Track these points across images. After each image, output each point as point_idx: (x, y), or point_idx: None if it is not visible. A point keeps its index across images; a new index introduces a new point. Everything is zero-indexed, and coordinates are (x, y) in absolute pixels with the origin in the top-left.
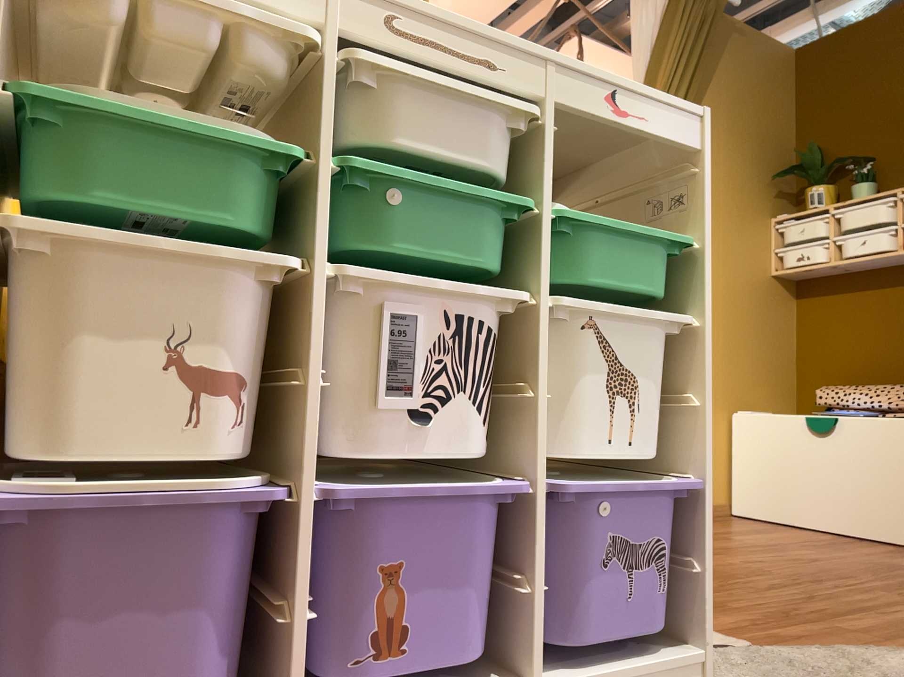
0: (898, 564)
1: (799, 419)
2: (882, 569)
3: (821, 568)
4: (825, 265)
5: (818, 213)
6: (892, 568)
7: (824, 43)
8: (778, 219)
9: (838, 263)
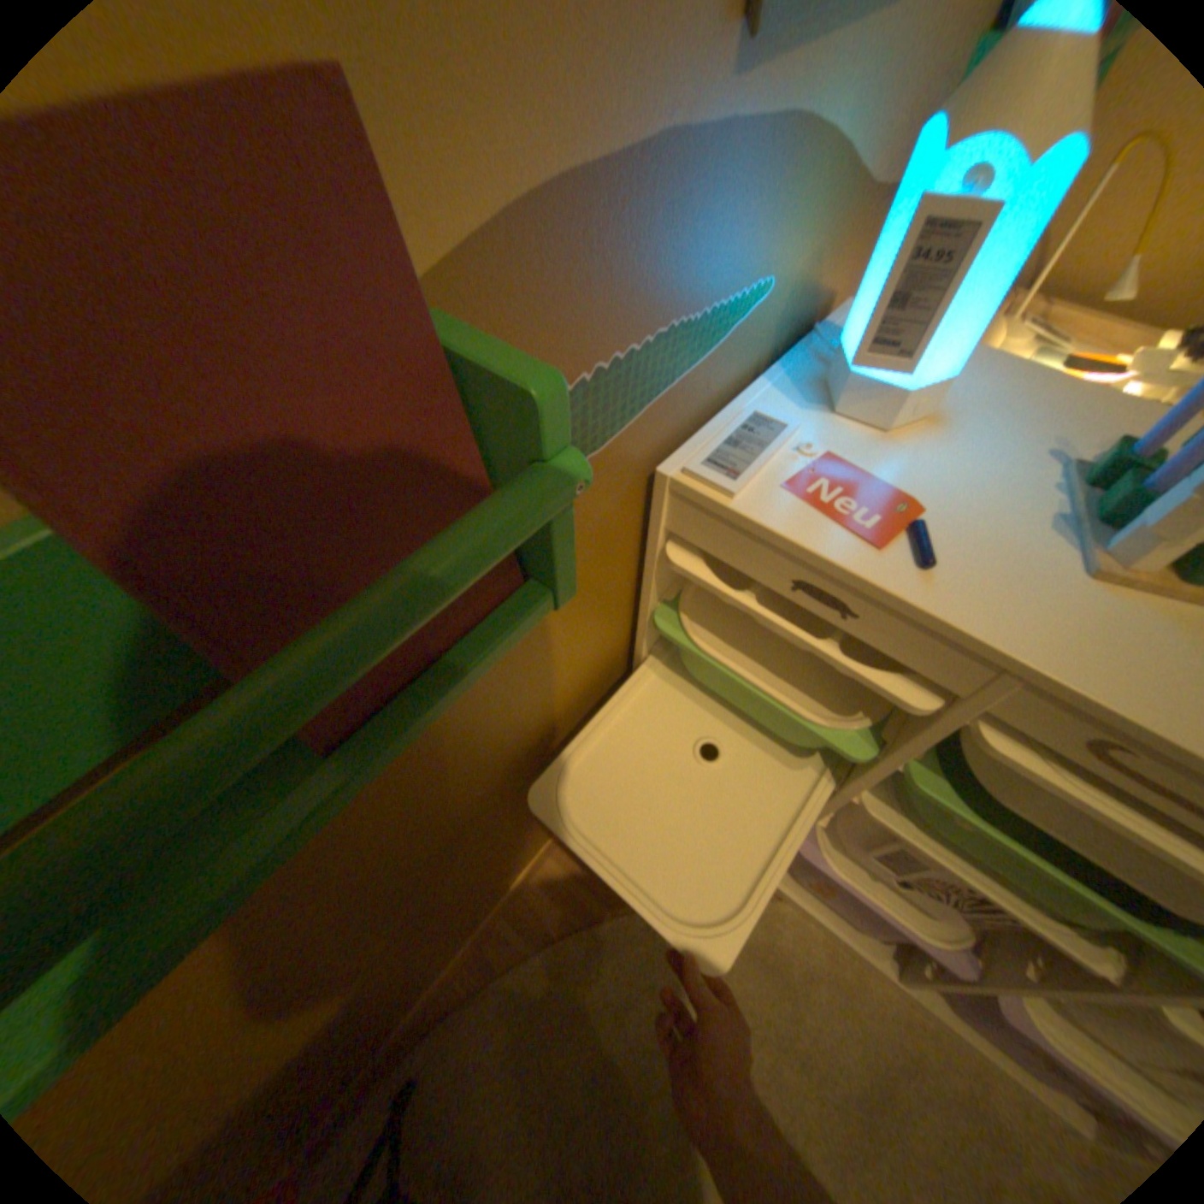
0: None
1: None
2: None
3: None
4: None
5: None
6: None
7: None
8: None
9: None
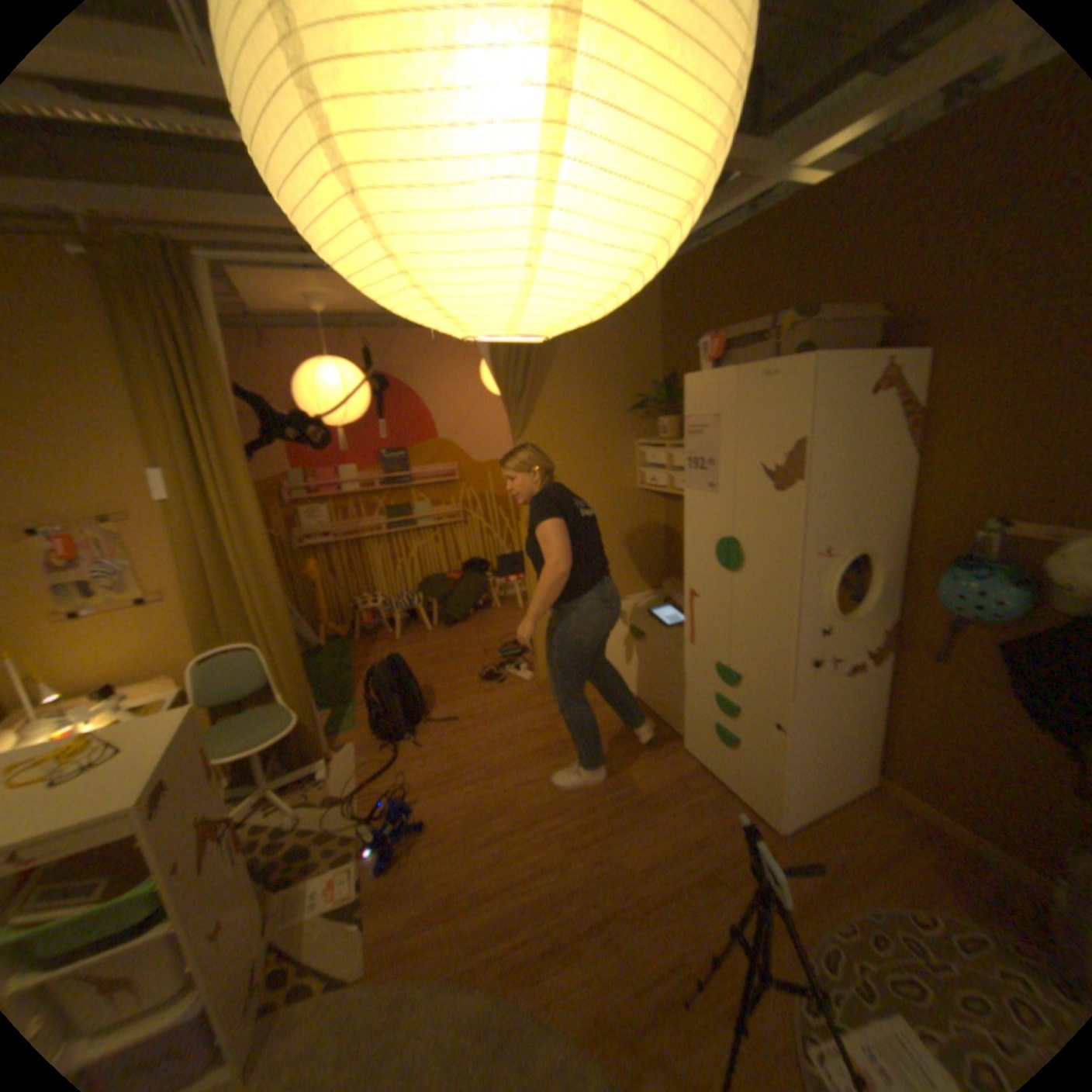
0: (632, 783)
1: (628, 631)
2: (606, 799)
3: (561, 802)
4: (668, 492)
5: (666, 445)
6: (616, 796)
7: (684, 258)
8: (643, 442)
9: (675, 493)
